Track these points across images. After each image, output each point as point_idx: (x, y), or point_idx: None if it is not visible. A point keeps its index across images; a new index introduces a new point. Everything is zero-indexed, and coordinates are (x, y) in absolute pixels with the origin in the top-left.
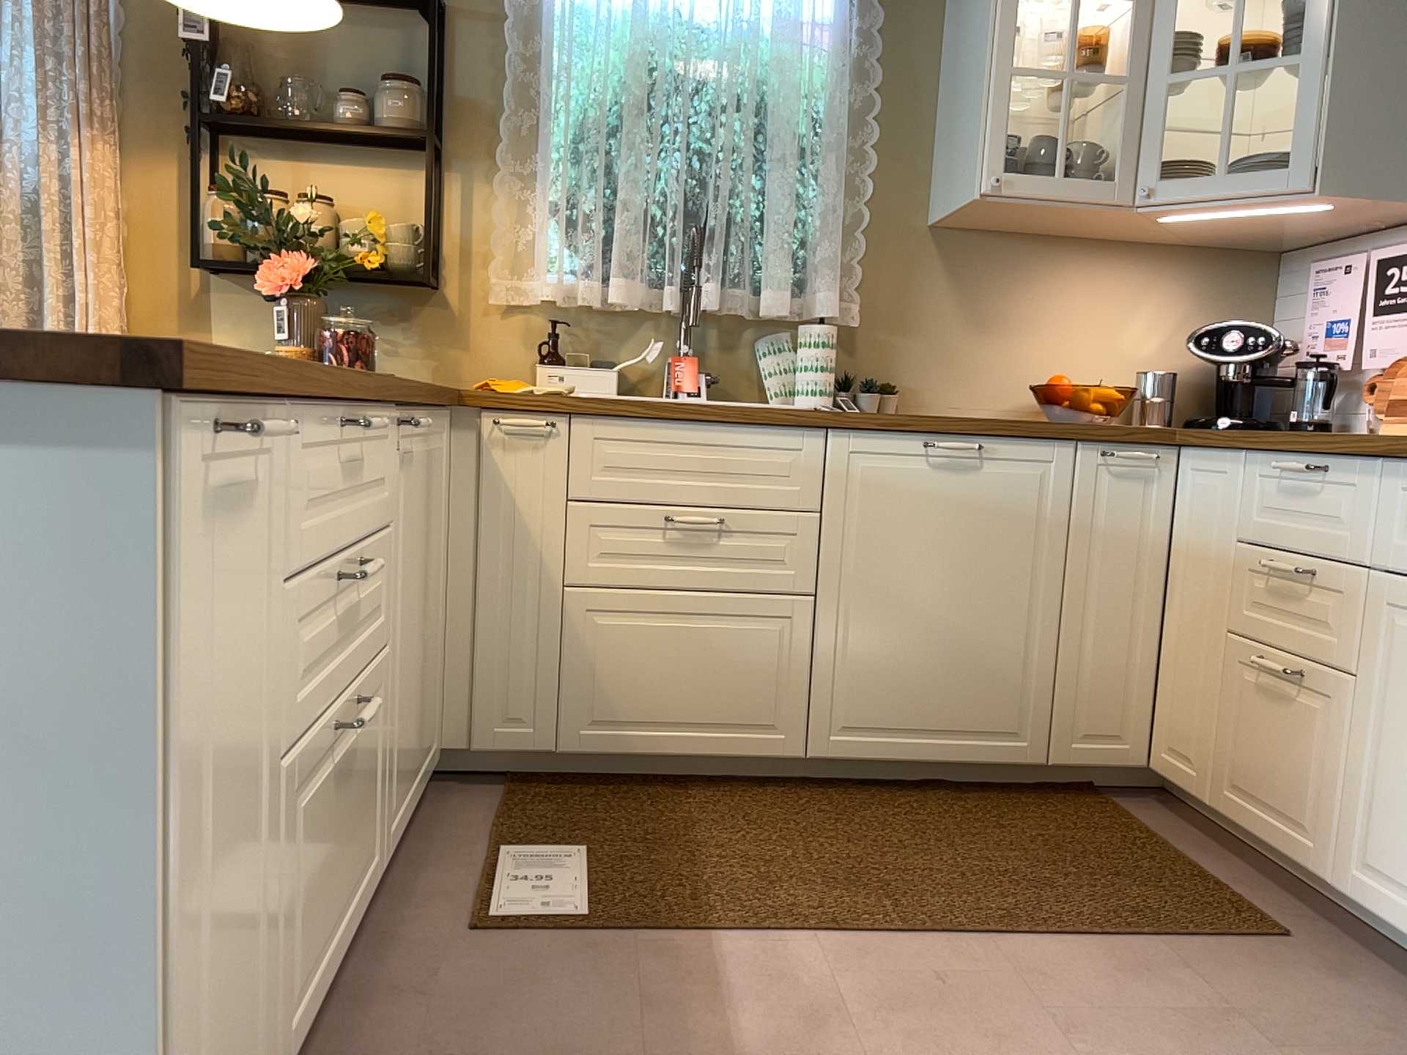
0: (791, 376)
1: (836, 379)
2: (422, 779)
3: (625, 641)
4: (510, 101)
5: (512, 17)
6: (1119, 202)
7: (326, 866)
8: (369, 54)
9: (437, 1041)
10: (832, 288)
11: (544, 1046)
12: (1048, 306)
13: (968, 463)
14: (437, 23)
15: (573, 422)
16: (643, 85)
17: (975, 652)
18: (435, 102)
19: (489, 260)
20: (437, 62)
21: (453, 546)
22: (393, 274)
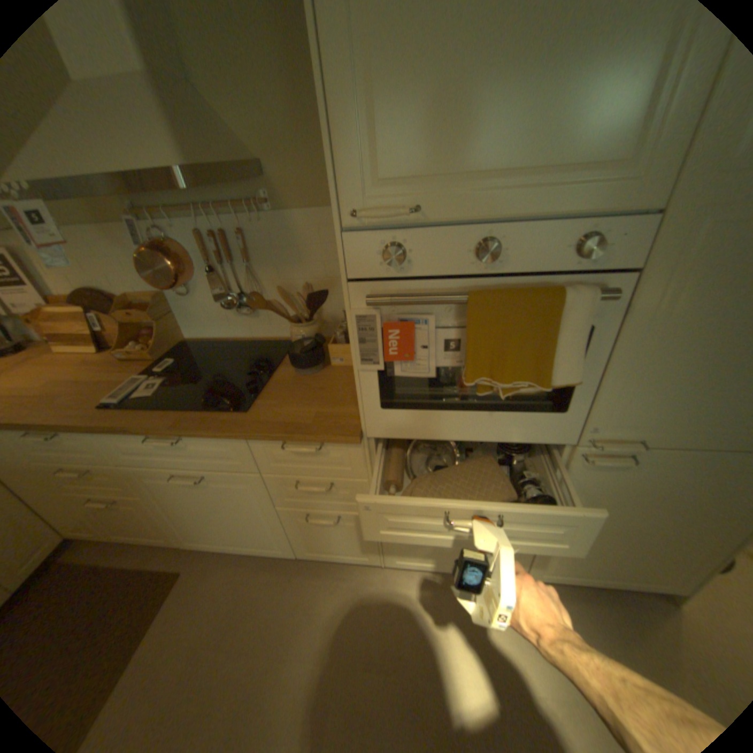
0: None
1: None
2: None
3: None
4: None
5: None
6: None
7: None
8: None
9: None
10: None
11: None
12: None
13: None
14: None
15: None
16: None
17: None
18: None
19: None
20: None
21: None
22: None
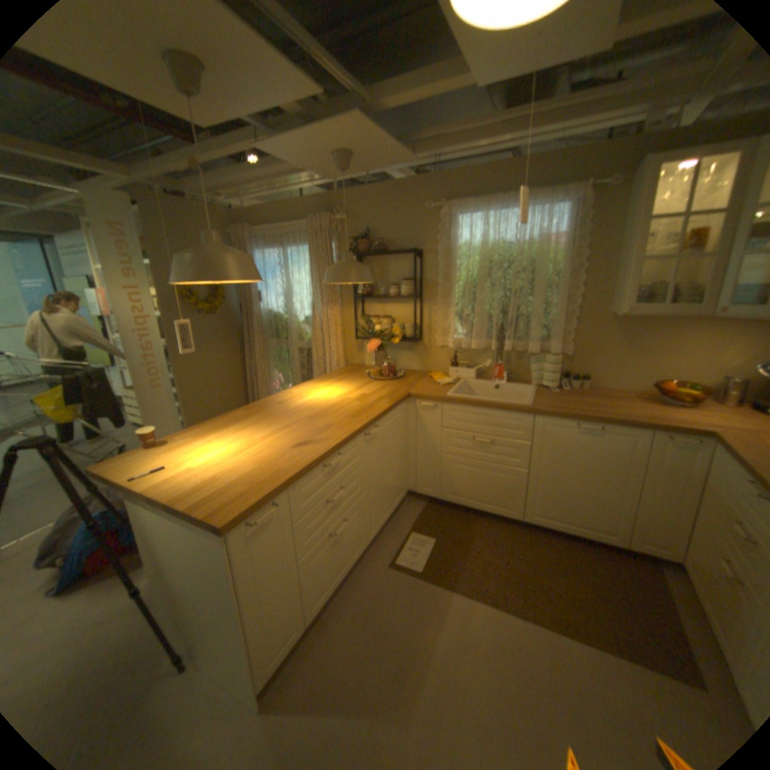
0: (540, 373)
1: (563, 372)
2: (394, 507)
3: (460, 472)
4: (440, 279)
5: (439, 252)
6: (704, 314)
7: (333, 563)
8: (398, 269)
9: (363, 608)
10: (560, 340)
11: (387, 622)
12: (673, 344)
13: (596, 433)
14: (414, 260)
15: (443, 405)
16: (484, 270)
17: (595, 502)
18: (414, 286)
19: (435, 331)
20: (414, 273)
21: (409, 436)
22: (406, 338)
